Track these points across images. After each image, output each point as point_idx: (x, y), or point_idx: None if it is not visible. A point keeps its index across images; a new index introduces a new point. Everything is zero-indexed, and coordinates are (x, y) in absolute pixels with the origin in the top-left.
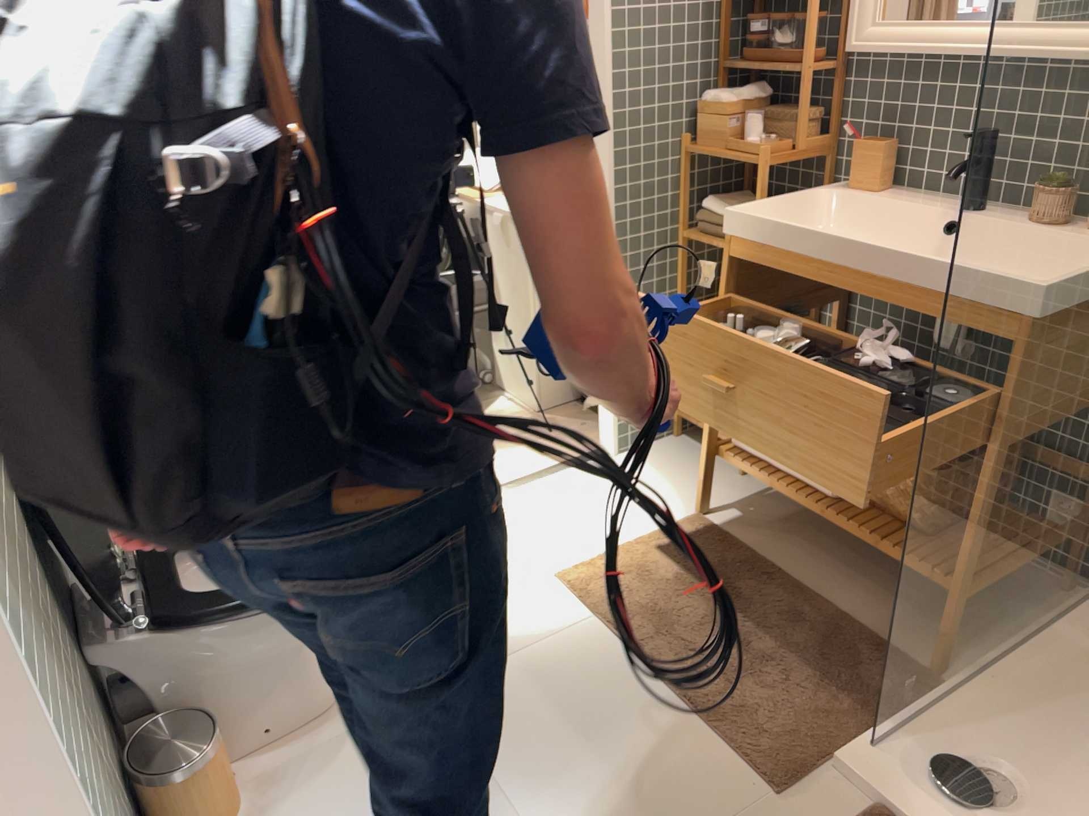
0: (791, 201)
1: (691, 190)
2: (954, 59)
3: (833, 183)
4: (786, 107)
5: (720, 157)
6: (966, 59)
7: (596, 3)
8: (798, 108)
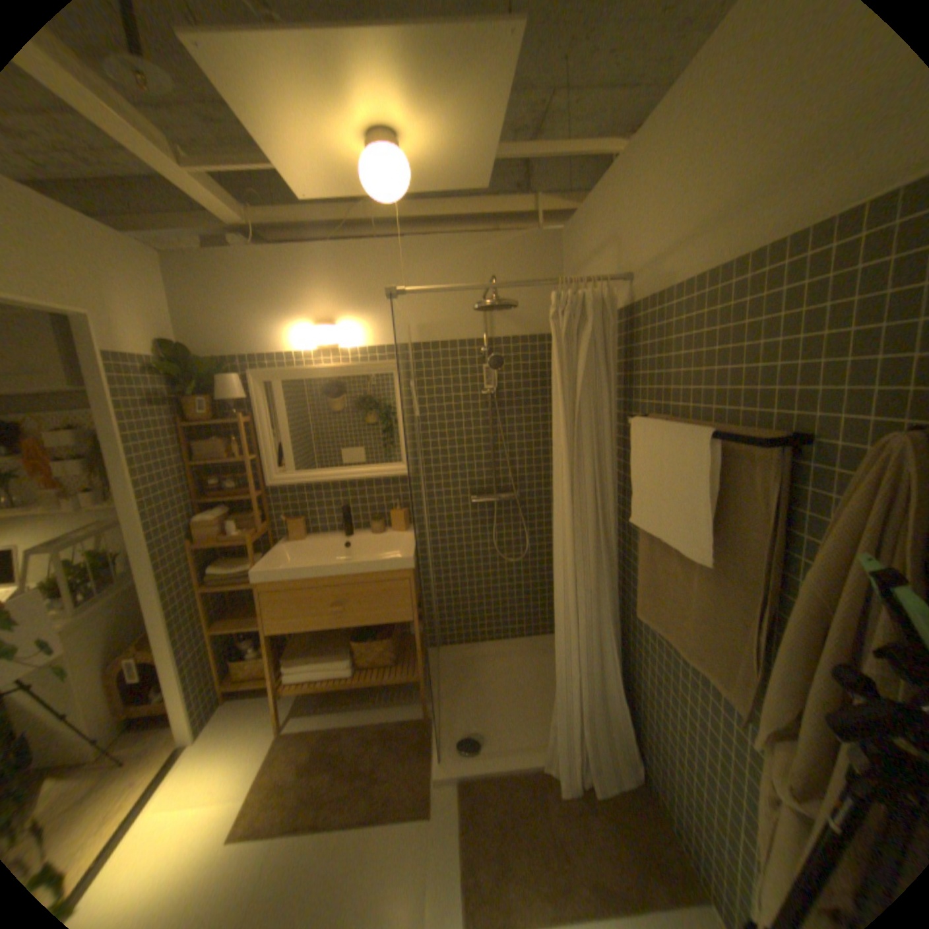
0: (268, 555)
1: (192, 567)
2: (327, 483)
3: (272, 539)
4: (232, 512)
5: (216, 546)
6: (332, 483)
7: (116, 488)
8: (240, 511)
